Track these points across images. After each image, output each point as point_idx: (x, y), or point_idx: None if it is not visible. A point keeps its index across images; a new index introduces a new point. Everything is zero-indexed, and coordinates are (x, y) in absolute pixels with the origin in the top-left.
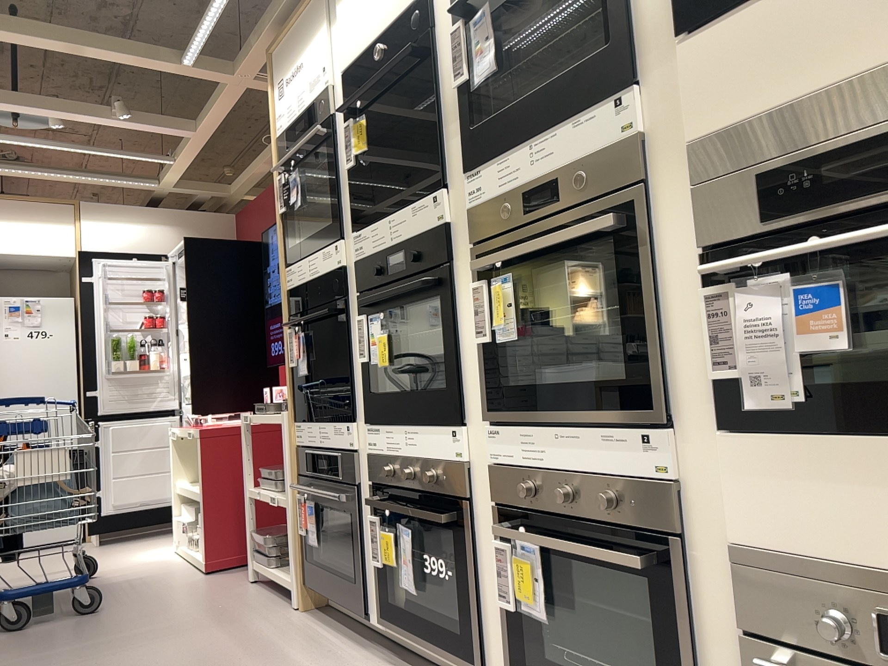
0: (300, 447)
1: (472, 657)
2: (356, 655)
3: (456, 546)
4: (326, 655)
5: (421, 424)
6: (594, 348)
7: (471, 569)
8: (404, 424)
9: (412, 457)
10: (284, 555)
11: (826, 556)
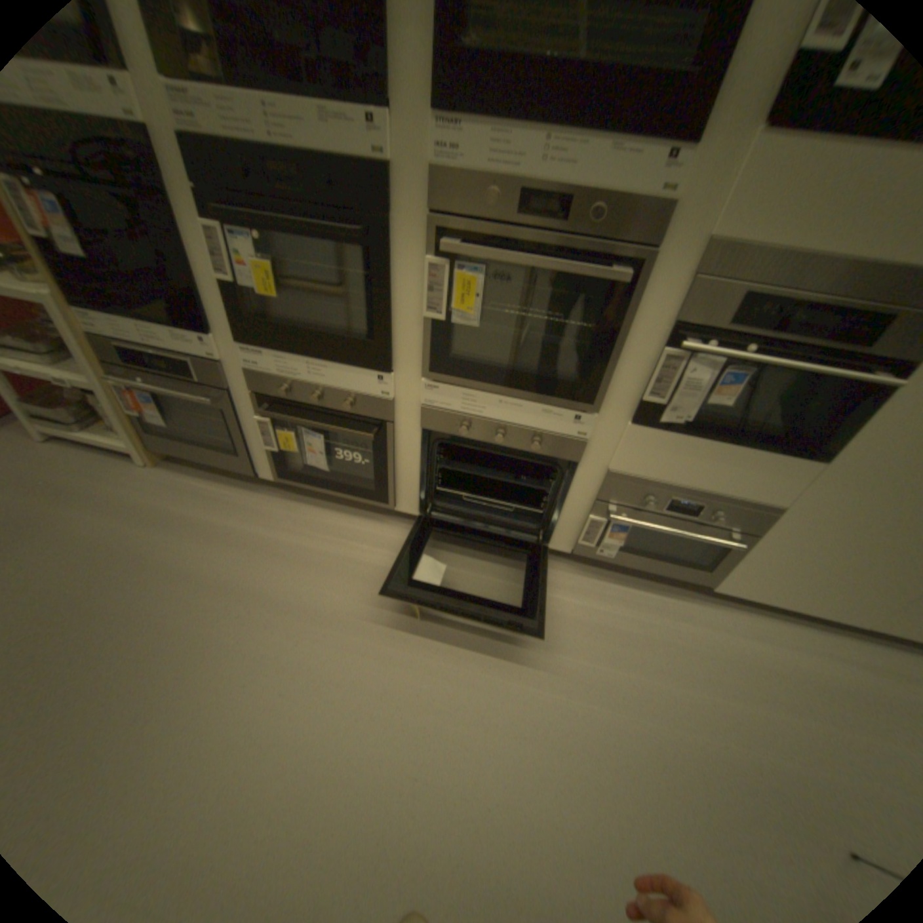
0: (93, 336)
1: (384, 501)
2: (255, 501)
3: (374, 448)
4: (230, 509)
5: (335, 363)
6: (536, 343)
7: (391, 461)
8: (307, 358)
9: (319, 385)
10: (87, 421)
11: (657, 480)
